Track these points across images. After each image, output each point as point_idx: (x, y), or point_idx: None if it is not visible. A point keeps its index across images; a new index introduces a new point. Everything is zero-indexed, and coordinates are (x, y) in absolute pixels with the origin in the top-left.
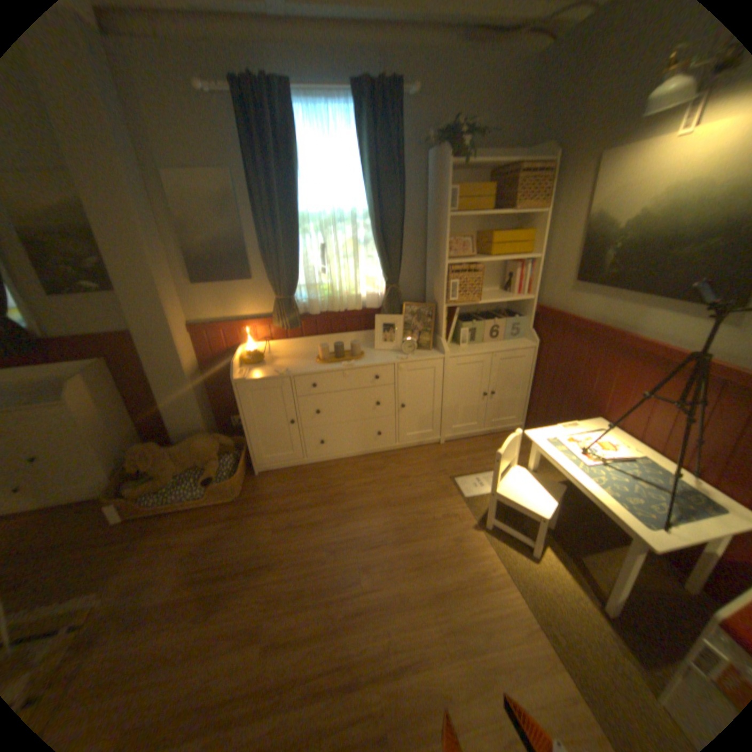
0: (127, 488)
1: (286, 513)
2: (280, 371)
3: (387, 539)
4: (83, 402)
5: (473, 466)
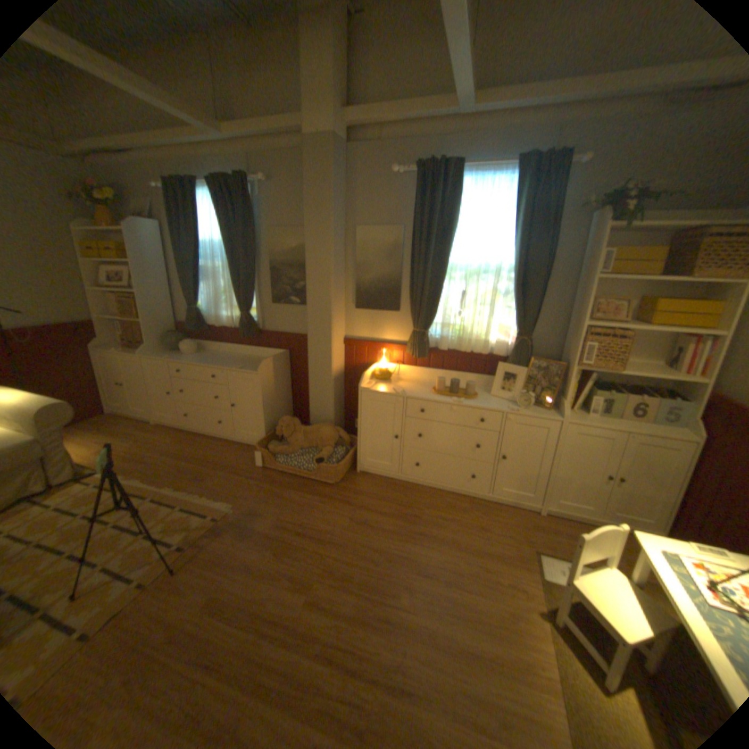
0: (272, 446)
1: (366, 512)
2: (397, 391)
3: (442, 577)
4: (267, 377)
5: (572, 554)
